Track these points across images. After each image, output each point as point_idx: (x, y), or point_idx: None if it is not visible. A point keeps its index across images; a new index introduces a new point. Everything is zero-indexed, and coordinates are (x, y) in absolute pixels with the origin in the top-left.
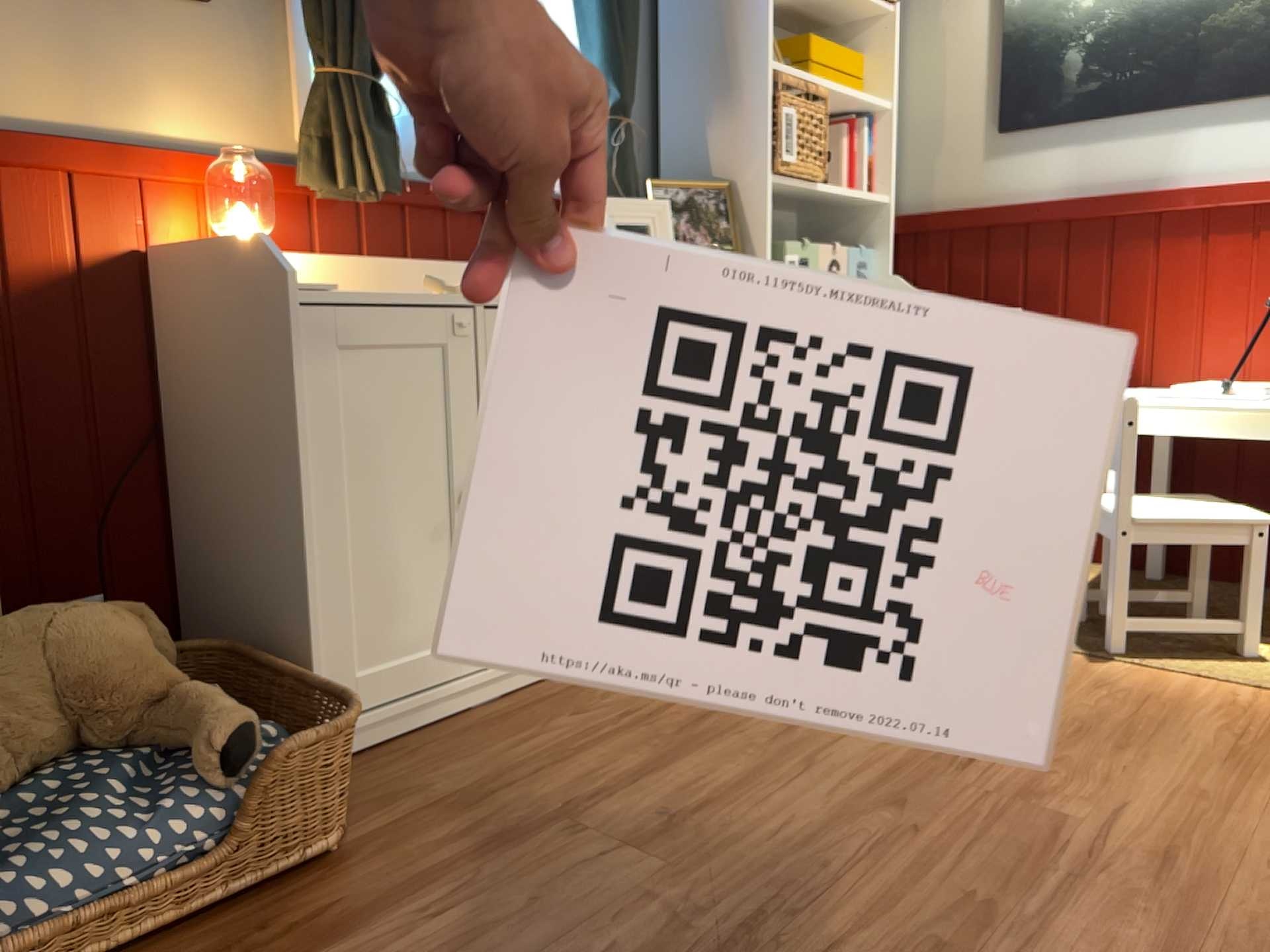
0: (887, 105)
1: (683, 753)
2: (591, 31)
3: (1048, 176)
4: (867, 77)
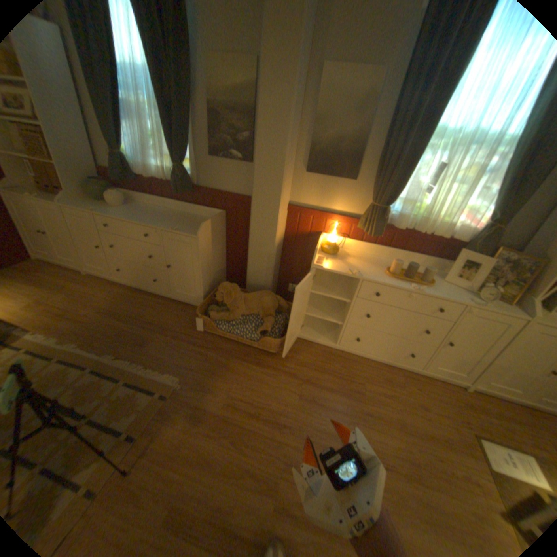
0: None
1: (340, 394)
2: (502, 191)
3: None
4: None
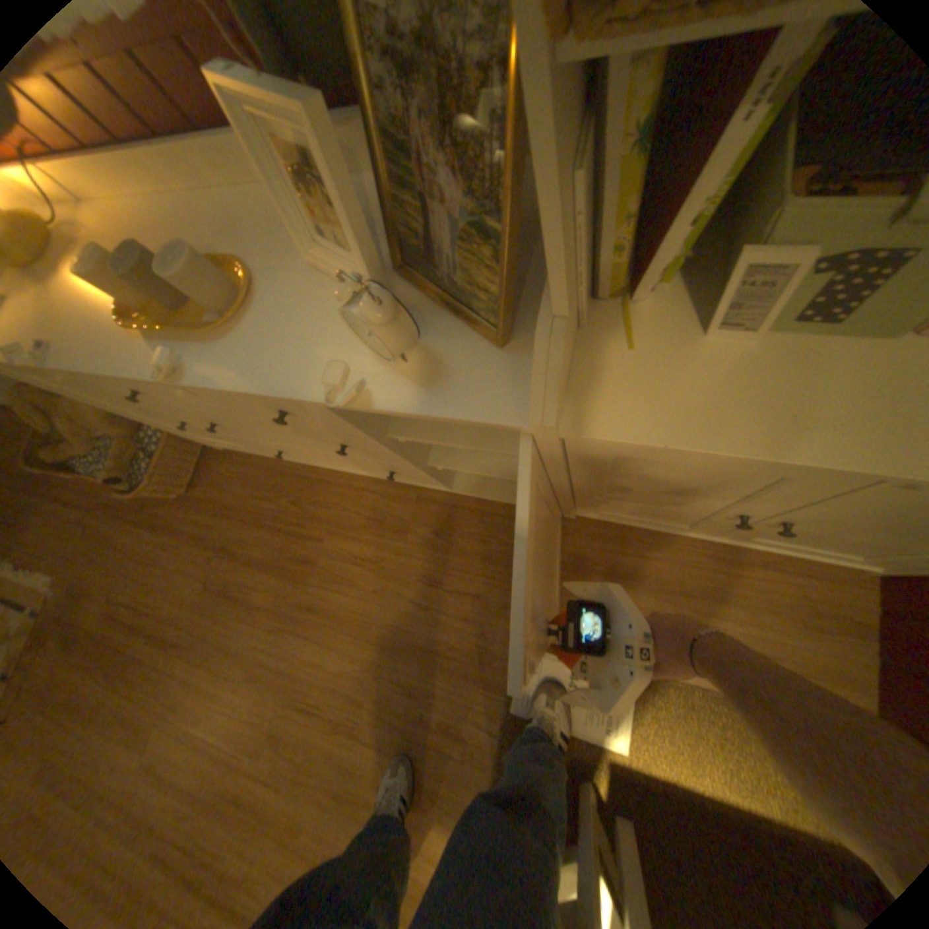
0: None
1: (269, 573)
2: None
3: None
4: None
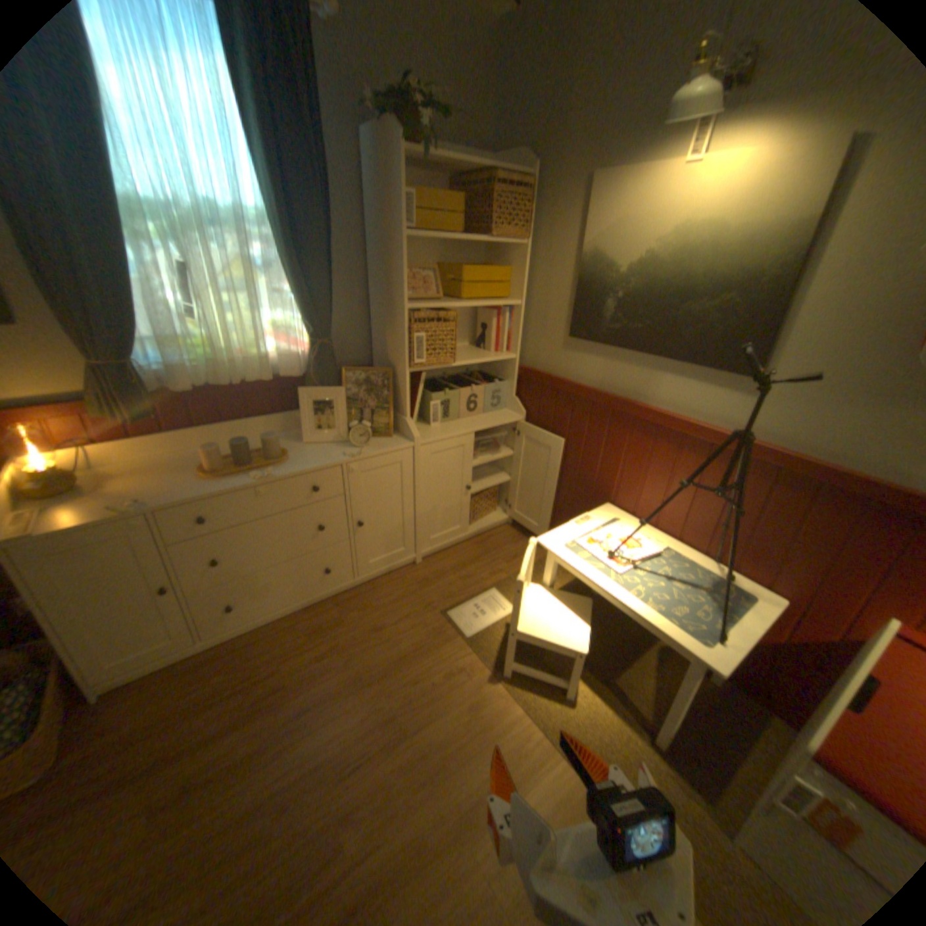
0: (516, 304)
1: (239, 725)
2: (294, 292)
3: (589, 371)
4: (511, 282)
